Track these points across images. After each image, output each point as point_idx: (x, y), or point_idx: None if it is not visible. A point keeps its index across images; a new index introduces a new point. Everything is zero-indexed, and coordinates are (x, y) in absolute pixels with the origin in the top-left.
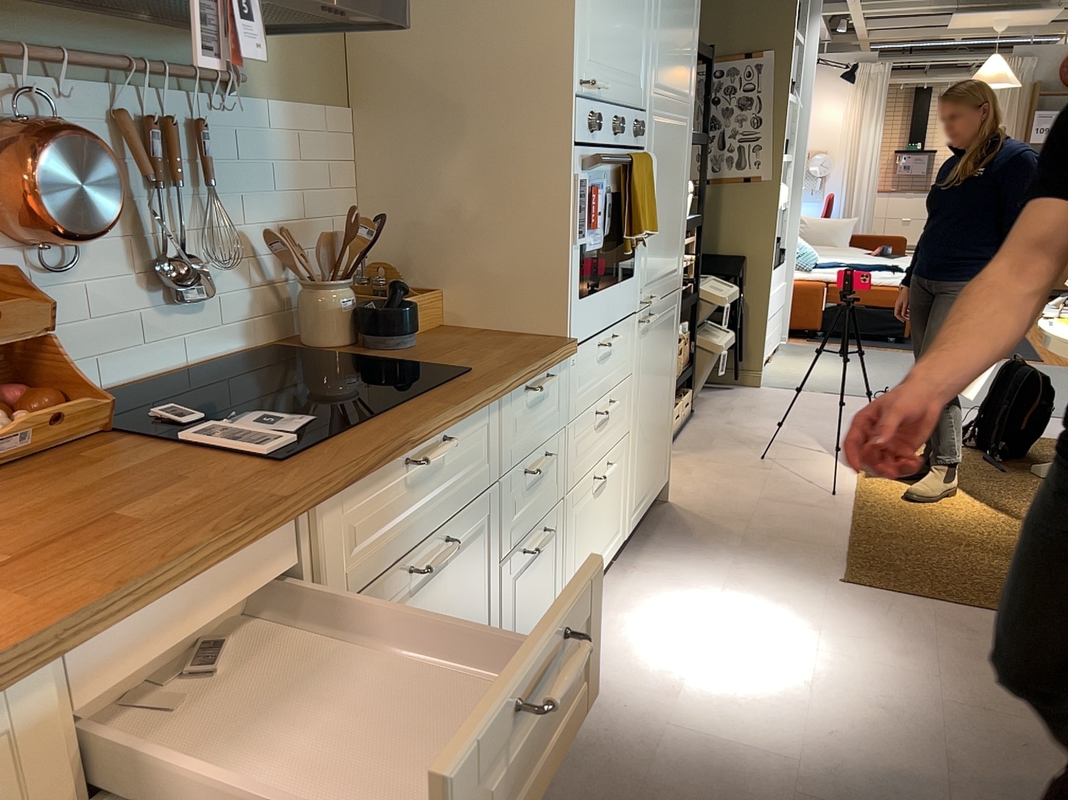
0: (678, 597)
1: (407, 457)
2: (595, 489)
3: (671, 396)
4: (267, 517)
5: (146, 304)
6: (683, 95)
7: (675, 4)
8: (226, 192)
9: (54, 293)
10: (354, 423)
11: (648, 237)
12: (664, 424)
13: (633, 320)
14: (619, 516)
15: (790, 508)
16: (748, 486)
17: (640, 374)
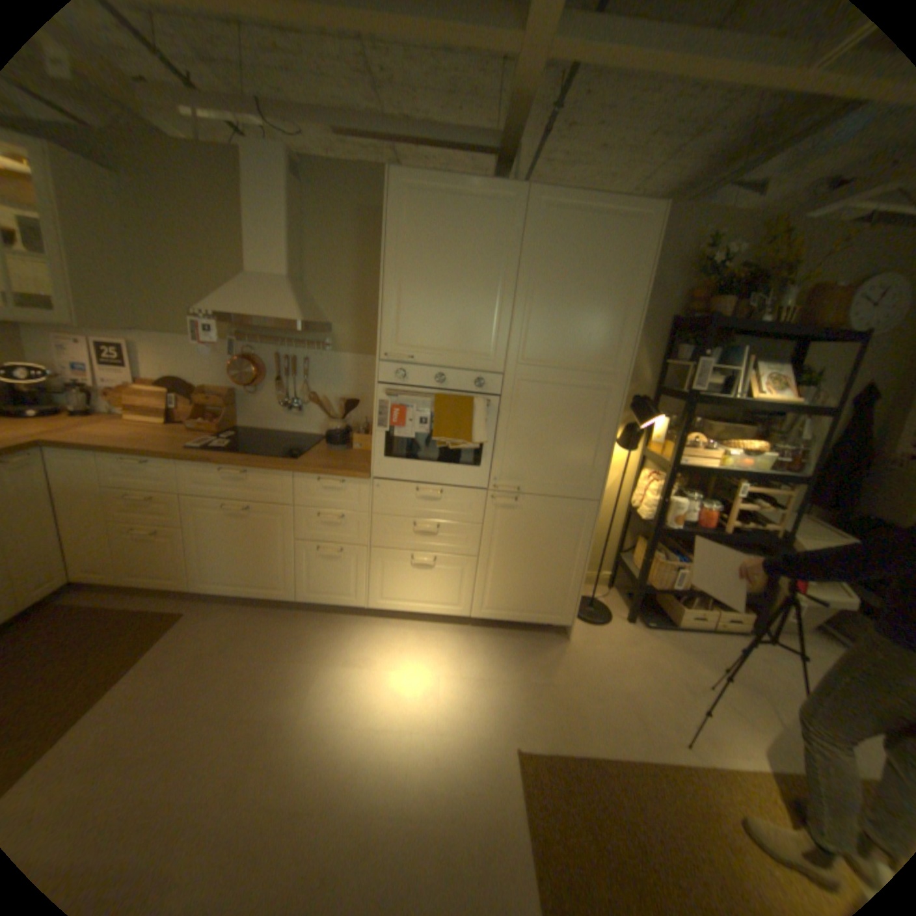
0: (443, 658)
1: (221, 468)
2: (414, 563)
3: (572, 569)
4: (147, 454)
5: (280, 410)
6: (593, 367)
7: (563, 306)
8: (317, 382)
9: (250, 400)
10: (223, 453)
11: (506, 449)
12: (555, 582)
13: (479, 493)
14: (457, 597)
15: (625, 714)
16: (640, 684)
17: (494, 529)
